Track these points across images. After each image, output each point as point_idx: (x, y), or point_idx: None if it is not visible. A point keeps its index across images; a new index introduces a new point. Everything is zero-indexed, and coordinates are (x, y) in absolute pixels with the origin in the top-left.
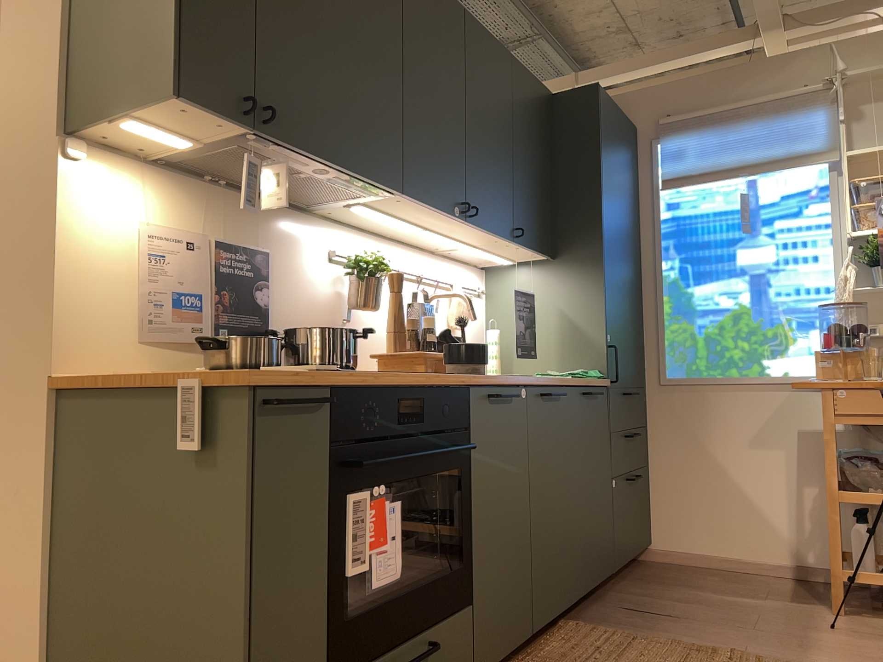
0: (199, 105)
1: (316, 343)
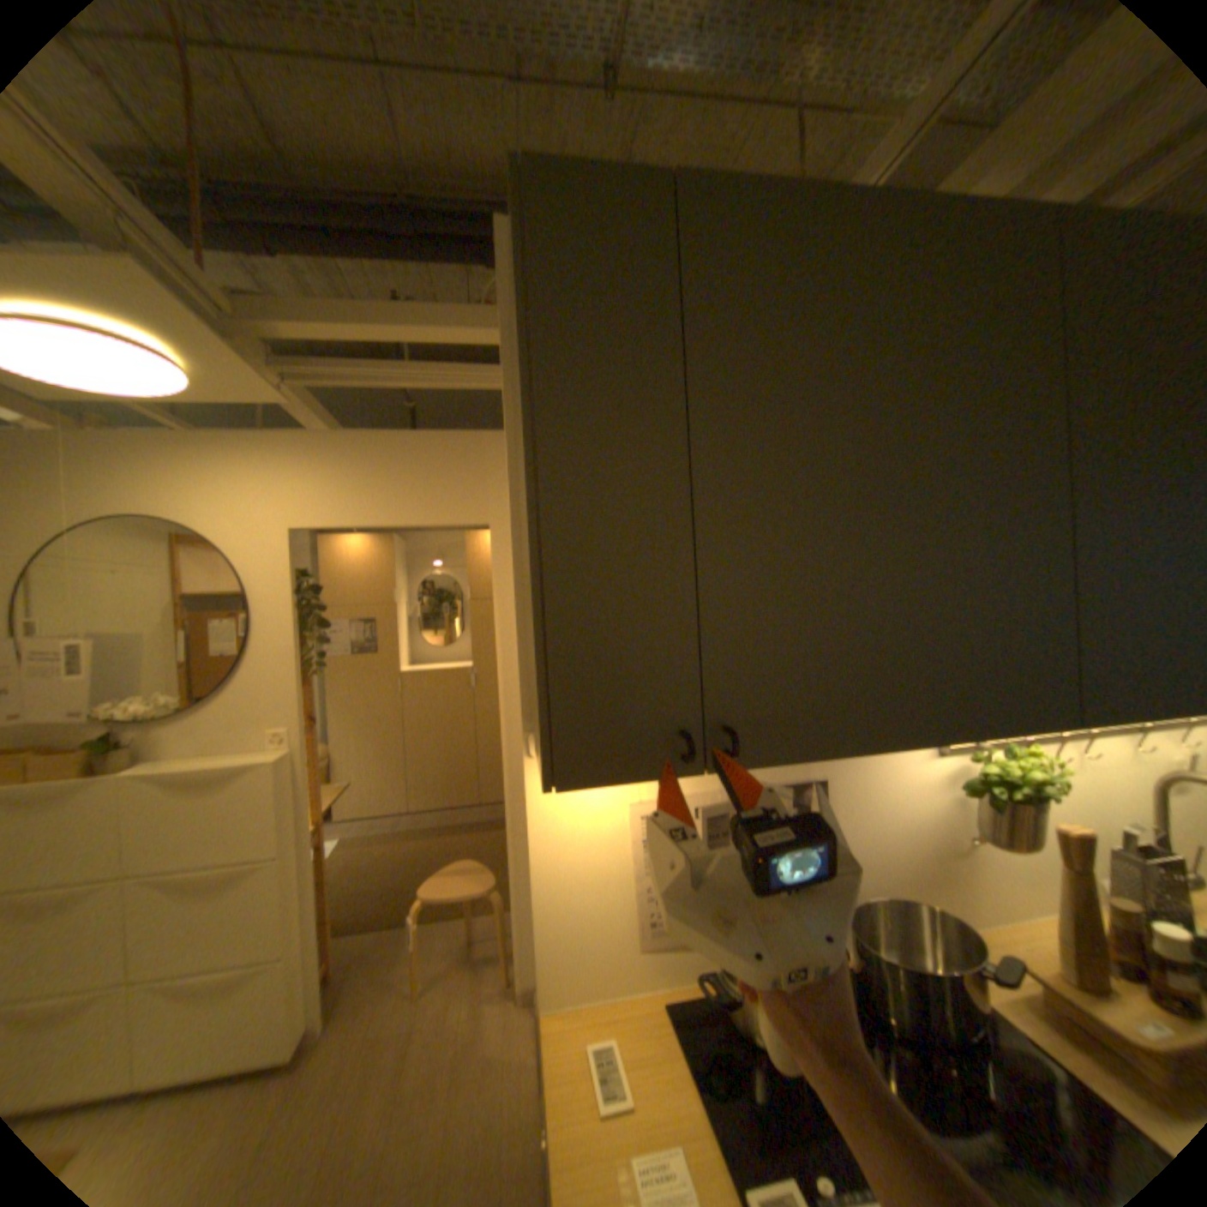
0: (598, 776)
1: (901, 981)
